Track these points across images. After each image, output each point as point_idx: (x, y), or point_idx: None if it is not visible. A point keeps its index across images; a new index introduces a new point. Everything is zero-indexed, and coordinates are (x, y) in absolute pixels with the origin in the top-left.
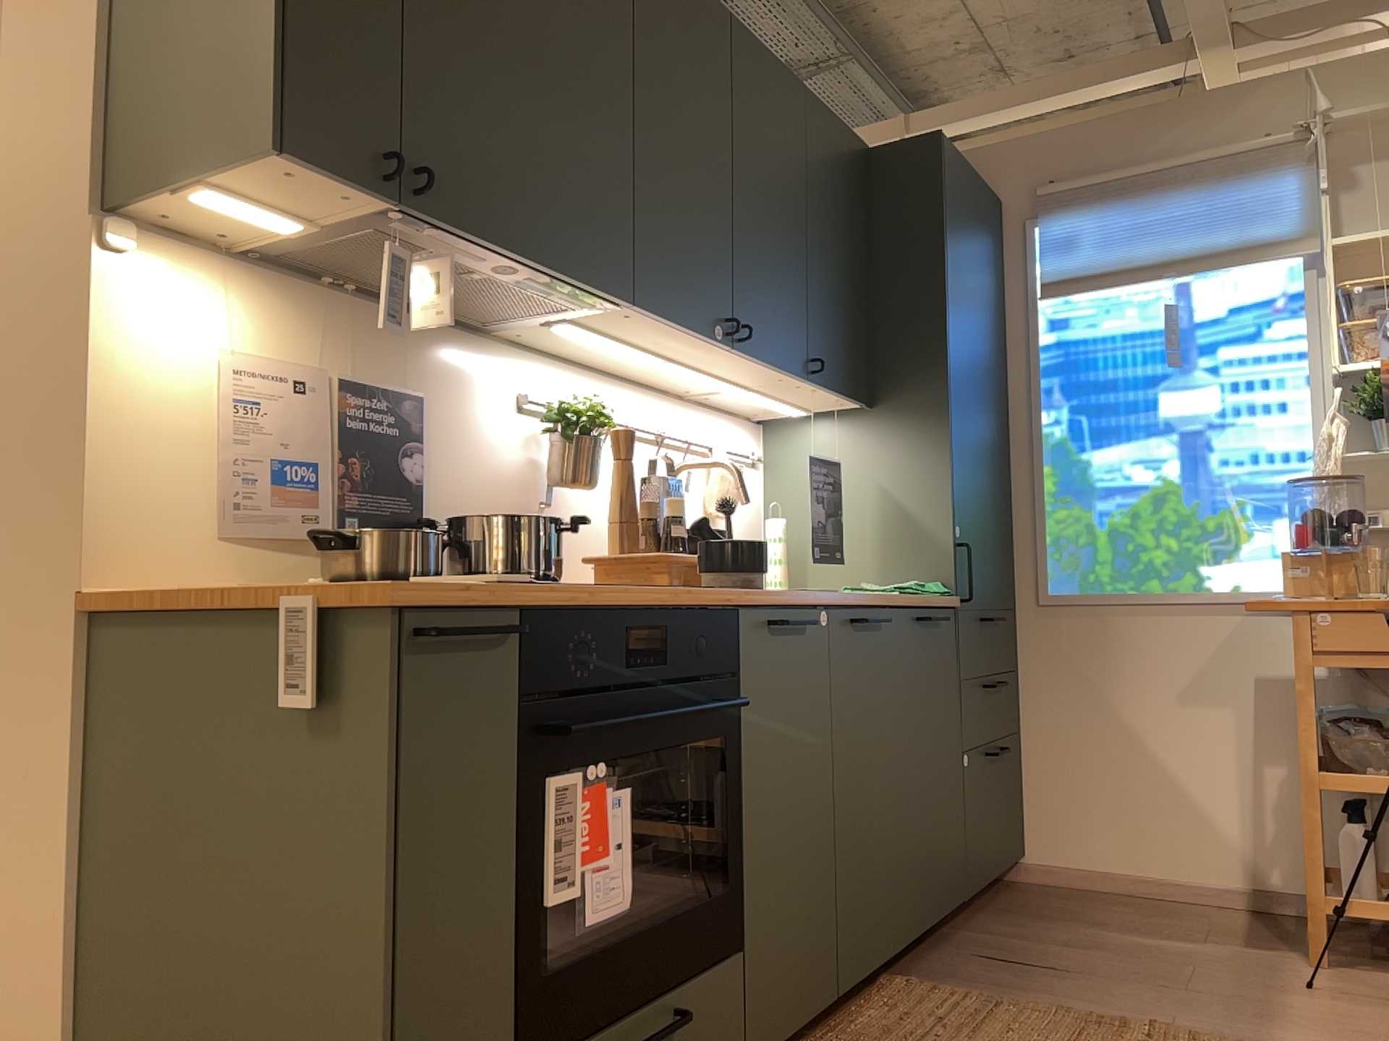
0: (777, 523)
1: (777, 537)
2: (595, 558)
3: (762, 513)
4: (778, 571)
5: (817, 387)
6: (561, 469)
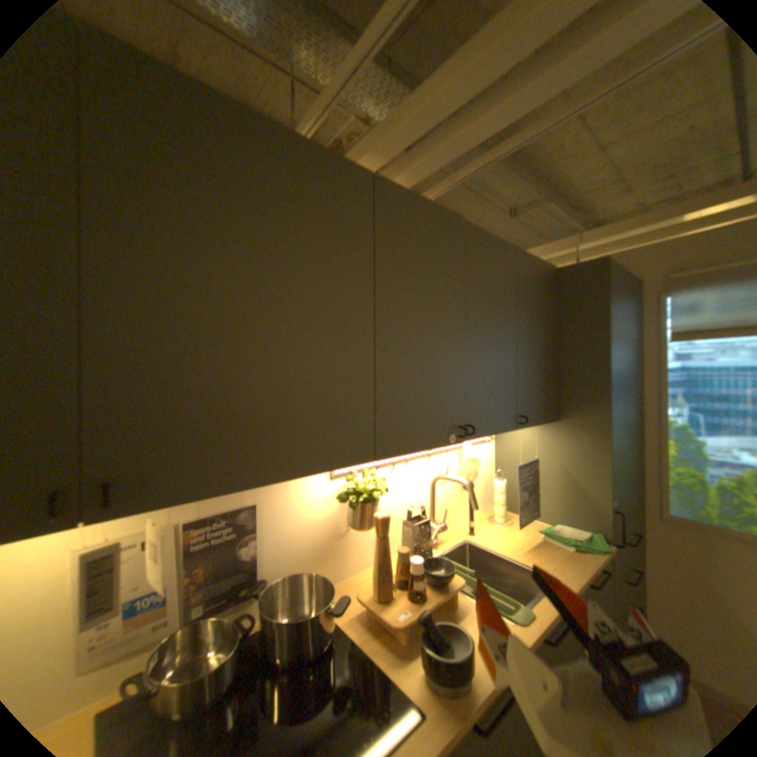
0: (499, 483)
1: (499, 491)
2: (364, 602)
3: (492, 469)
4: (500, 509)
5: (523, 426)
6: (354, 519)
